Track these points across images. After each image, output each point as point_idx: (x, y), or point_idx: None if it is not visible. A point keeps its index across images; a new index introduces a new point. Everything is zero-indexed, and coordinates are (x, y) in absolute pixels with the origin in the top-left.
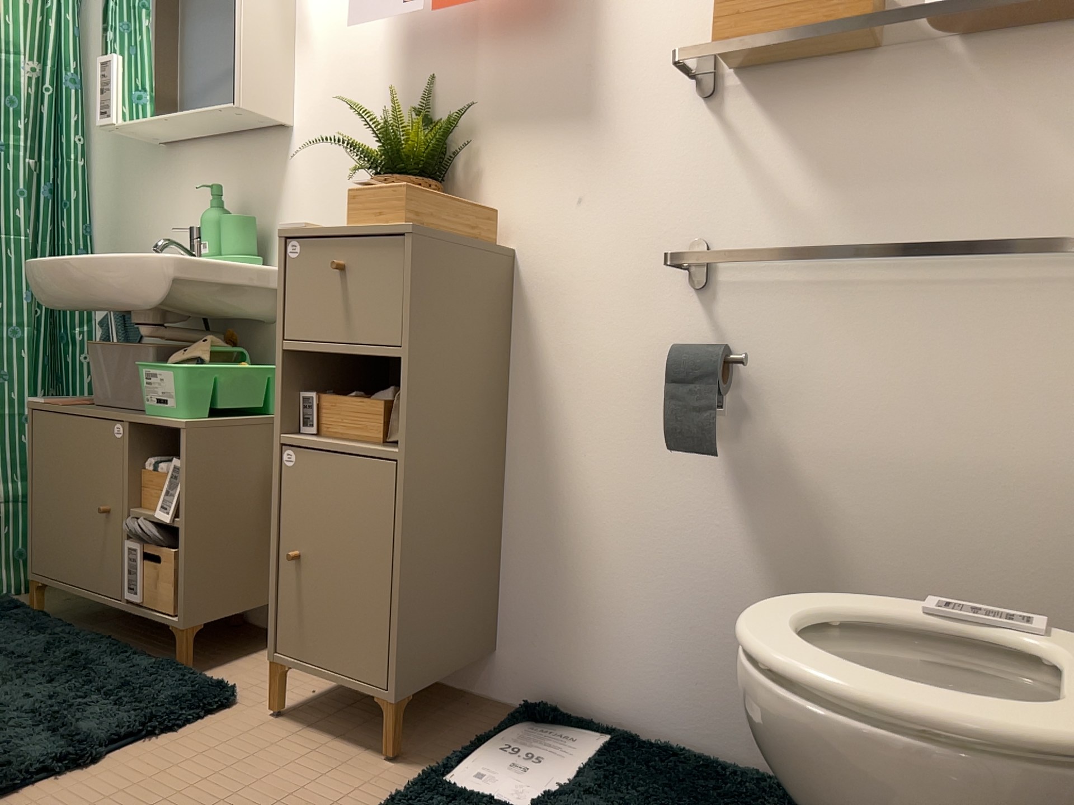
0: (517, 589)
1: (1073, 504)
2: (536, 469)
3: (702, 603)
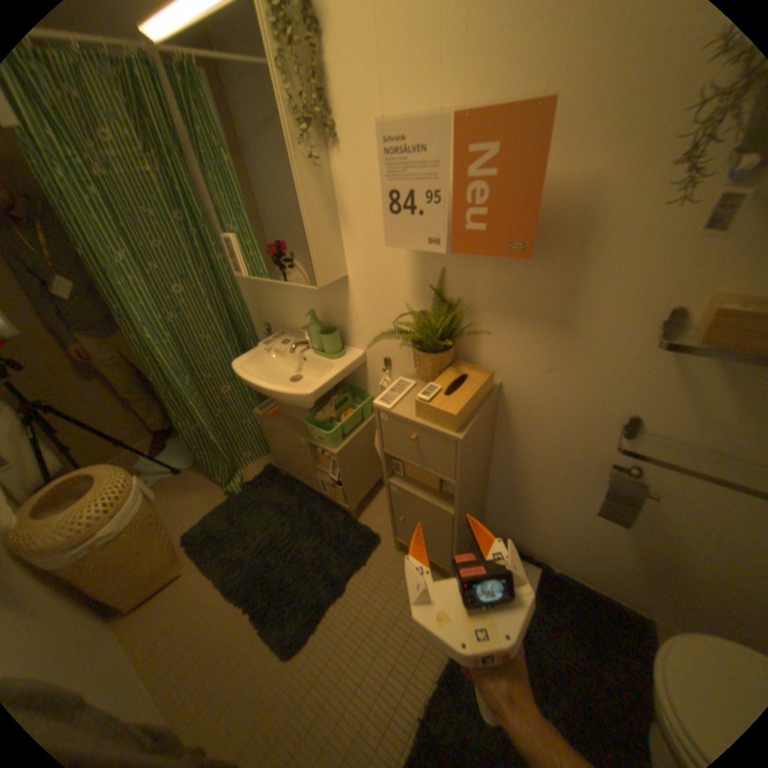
0: (496, 507)
1: None
2: (509, 474)
3: (595, 544)
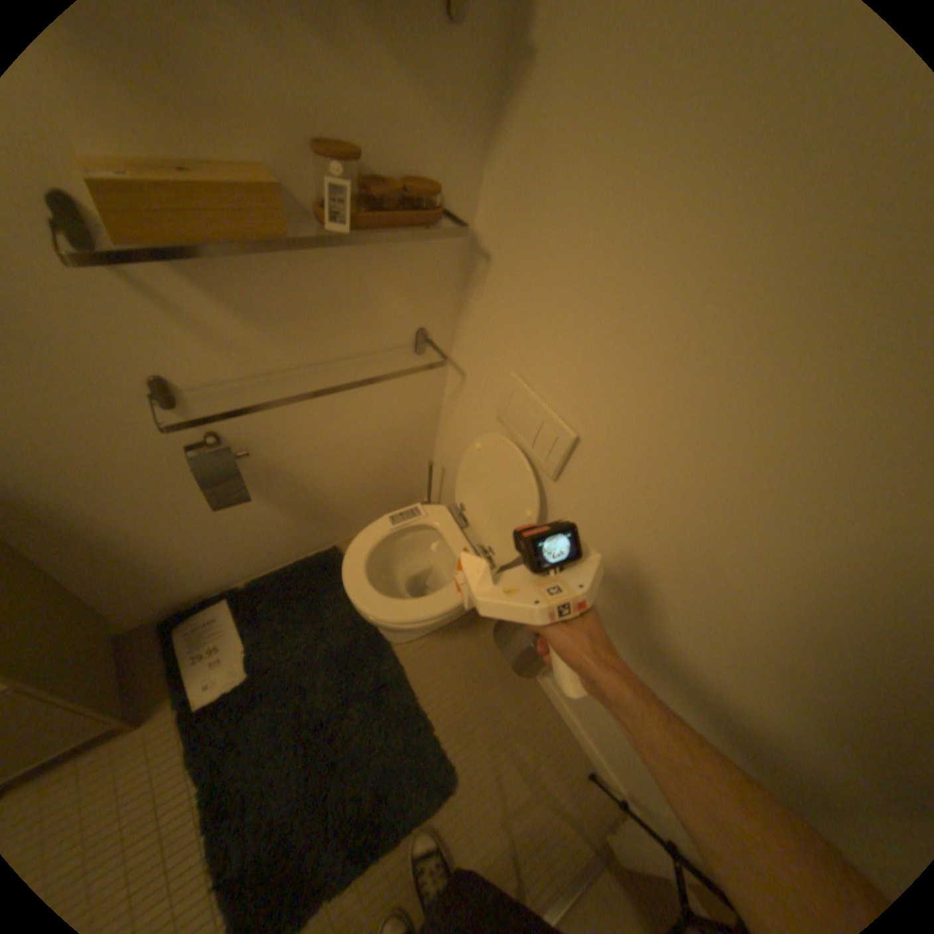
0: (105, 595)
1: (397, 433)
2: (73, 547)
3: (245, 533)
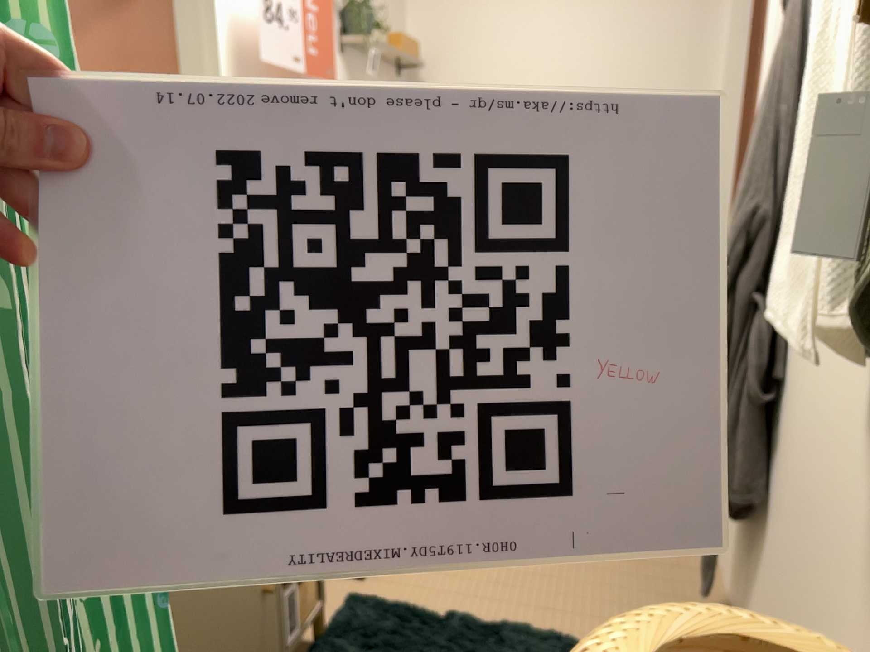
0: None
1: None
2: None
3: None
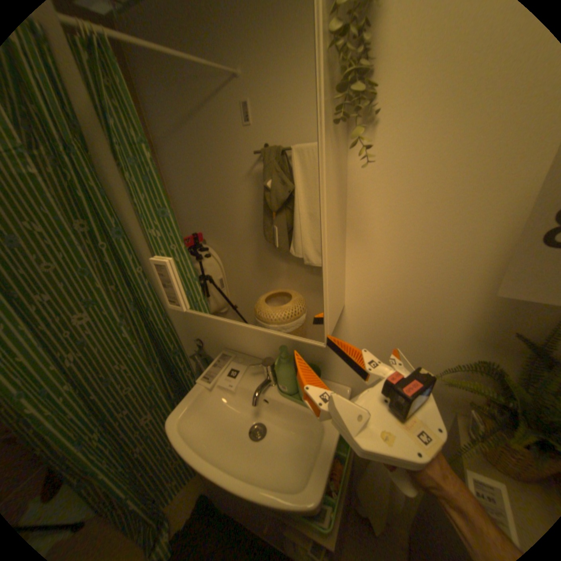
0: None
1: None
2: None
3: None
